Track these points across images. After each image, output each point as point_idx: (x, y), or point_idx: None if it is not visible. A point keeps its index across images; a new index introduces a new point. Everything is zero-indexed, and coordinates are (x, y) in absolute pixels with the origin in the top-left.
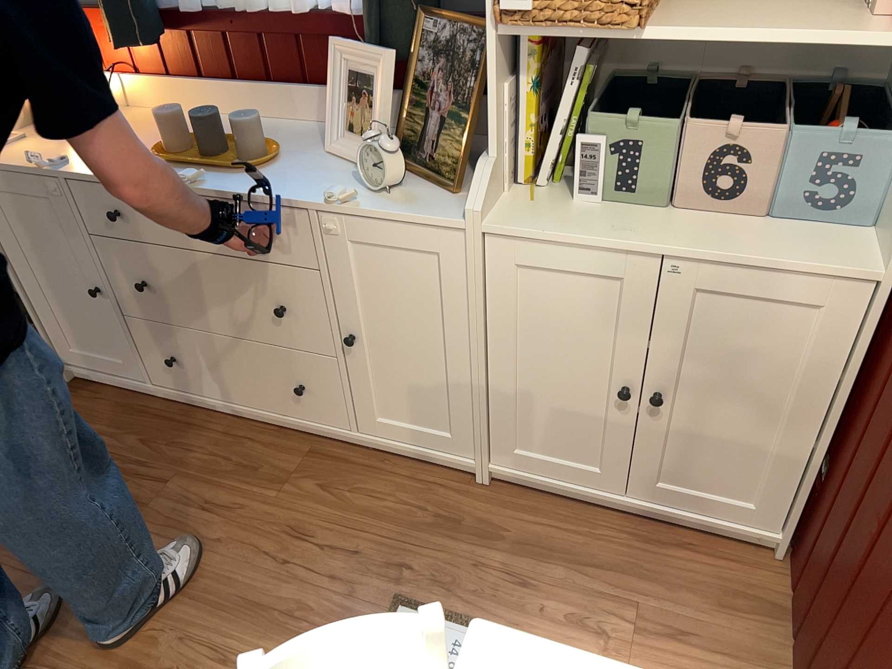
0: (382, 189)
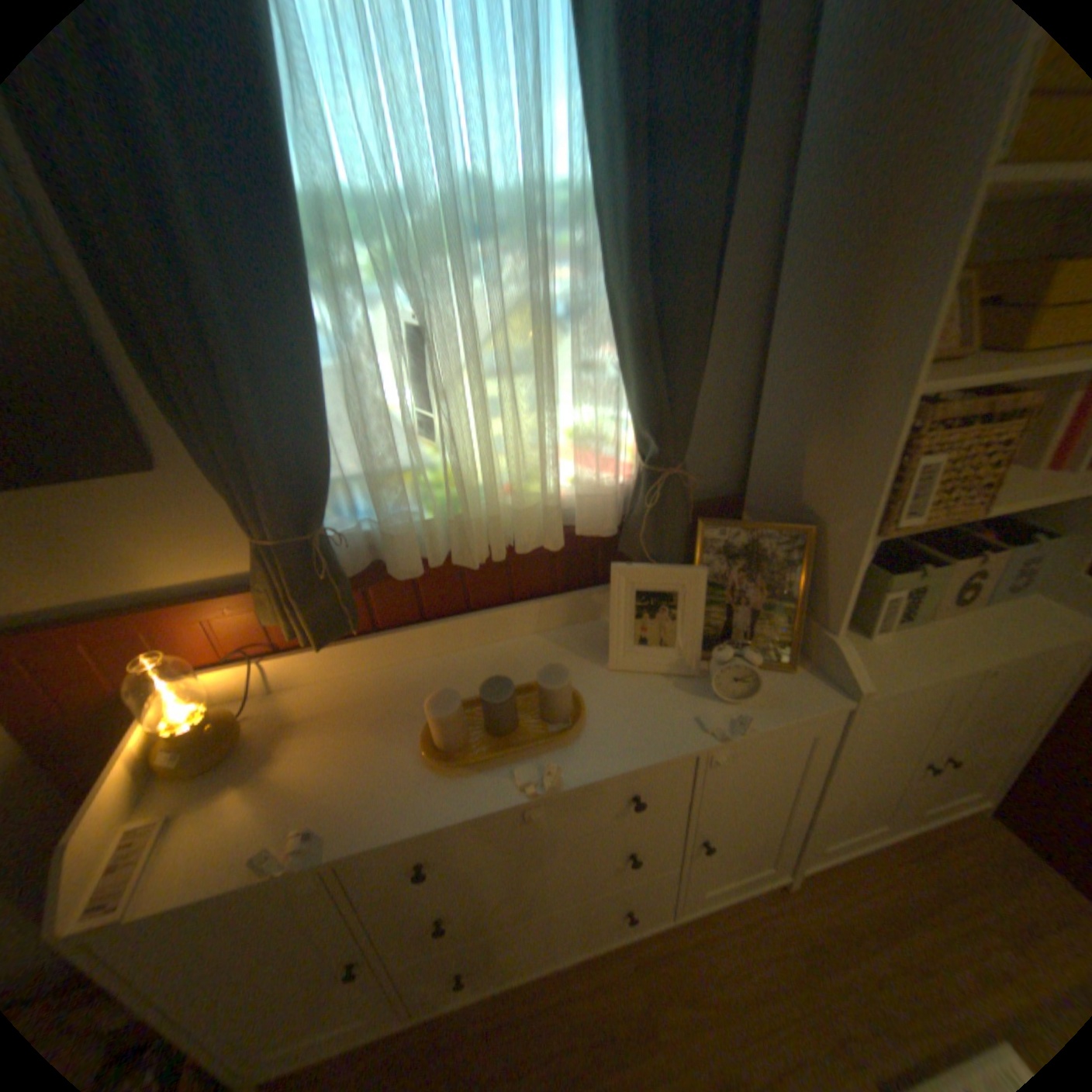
0: (749, 697)
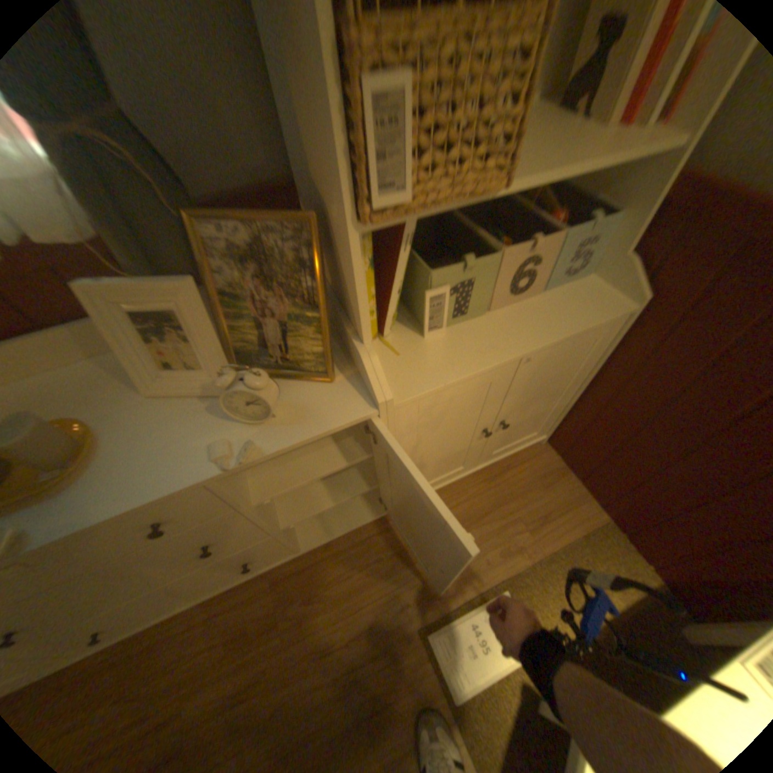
0: (266, 418)
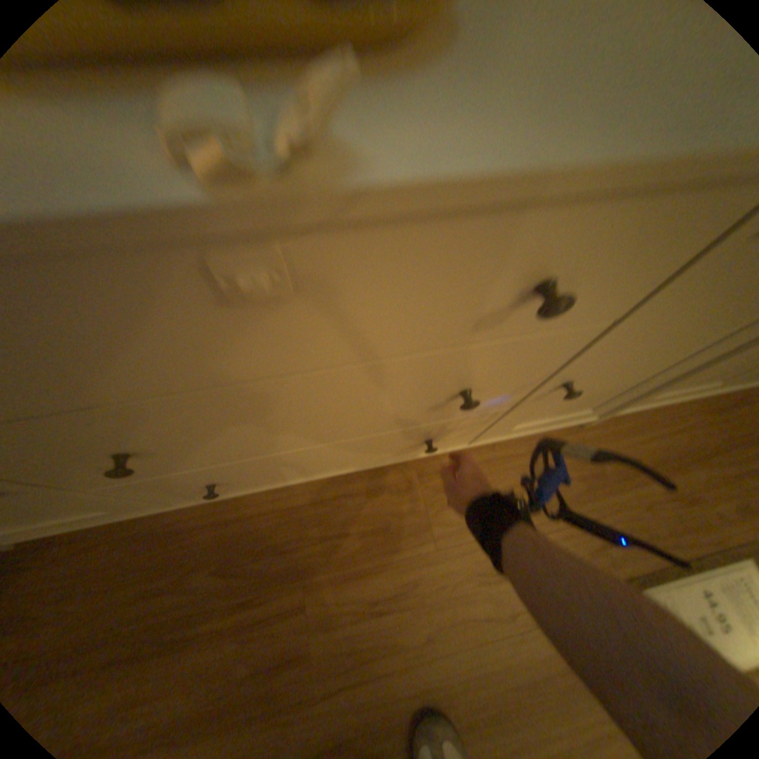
0: None
